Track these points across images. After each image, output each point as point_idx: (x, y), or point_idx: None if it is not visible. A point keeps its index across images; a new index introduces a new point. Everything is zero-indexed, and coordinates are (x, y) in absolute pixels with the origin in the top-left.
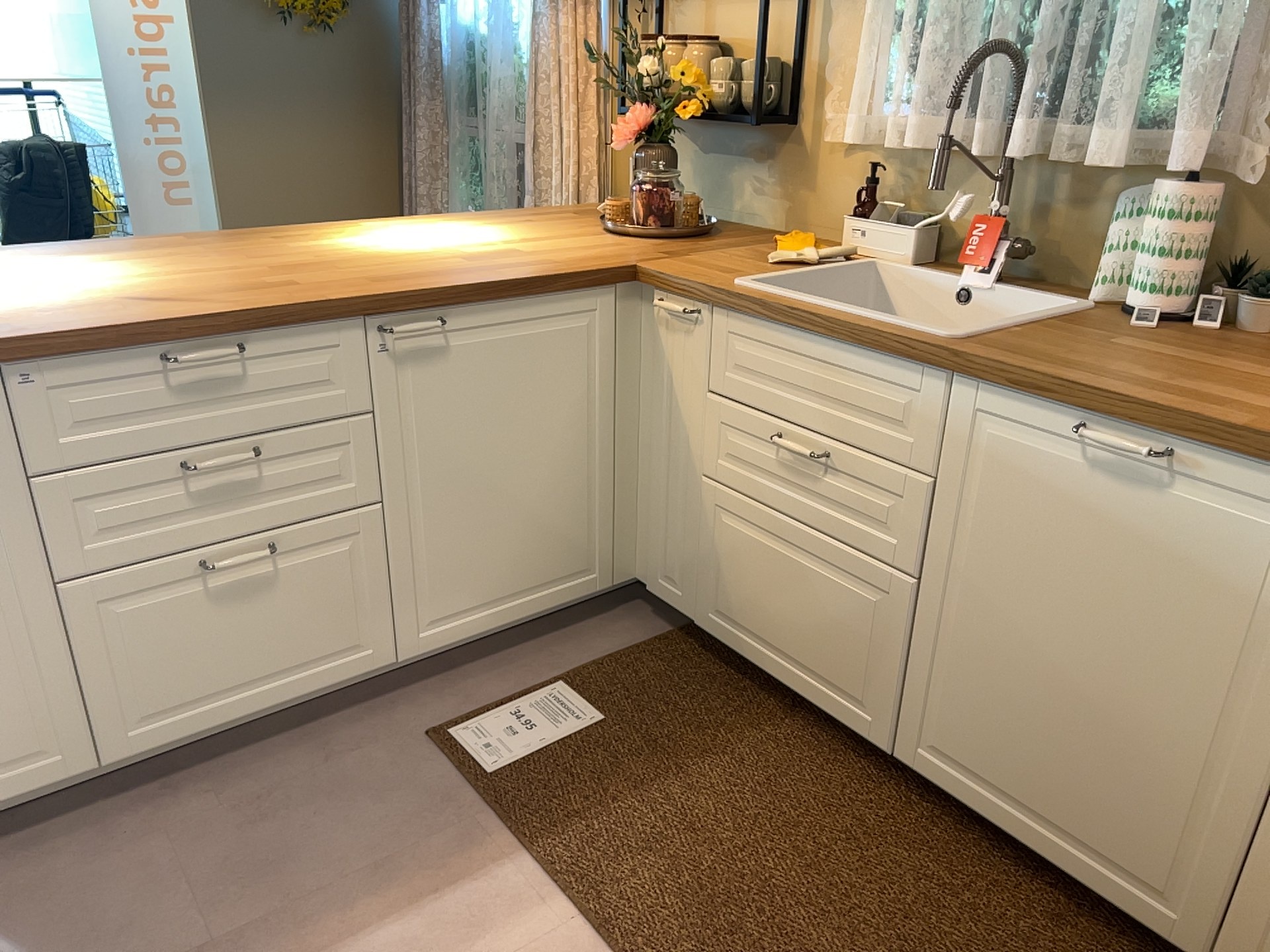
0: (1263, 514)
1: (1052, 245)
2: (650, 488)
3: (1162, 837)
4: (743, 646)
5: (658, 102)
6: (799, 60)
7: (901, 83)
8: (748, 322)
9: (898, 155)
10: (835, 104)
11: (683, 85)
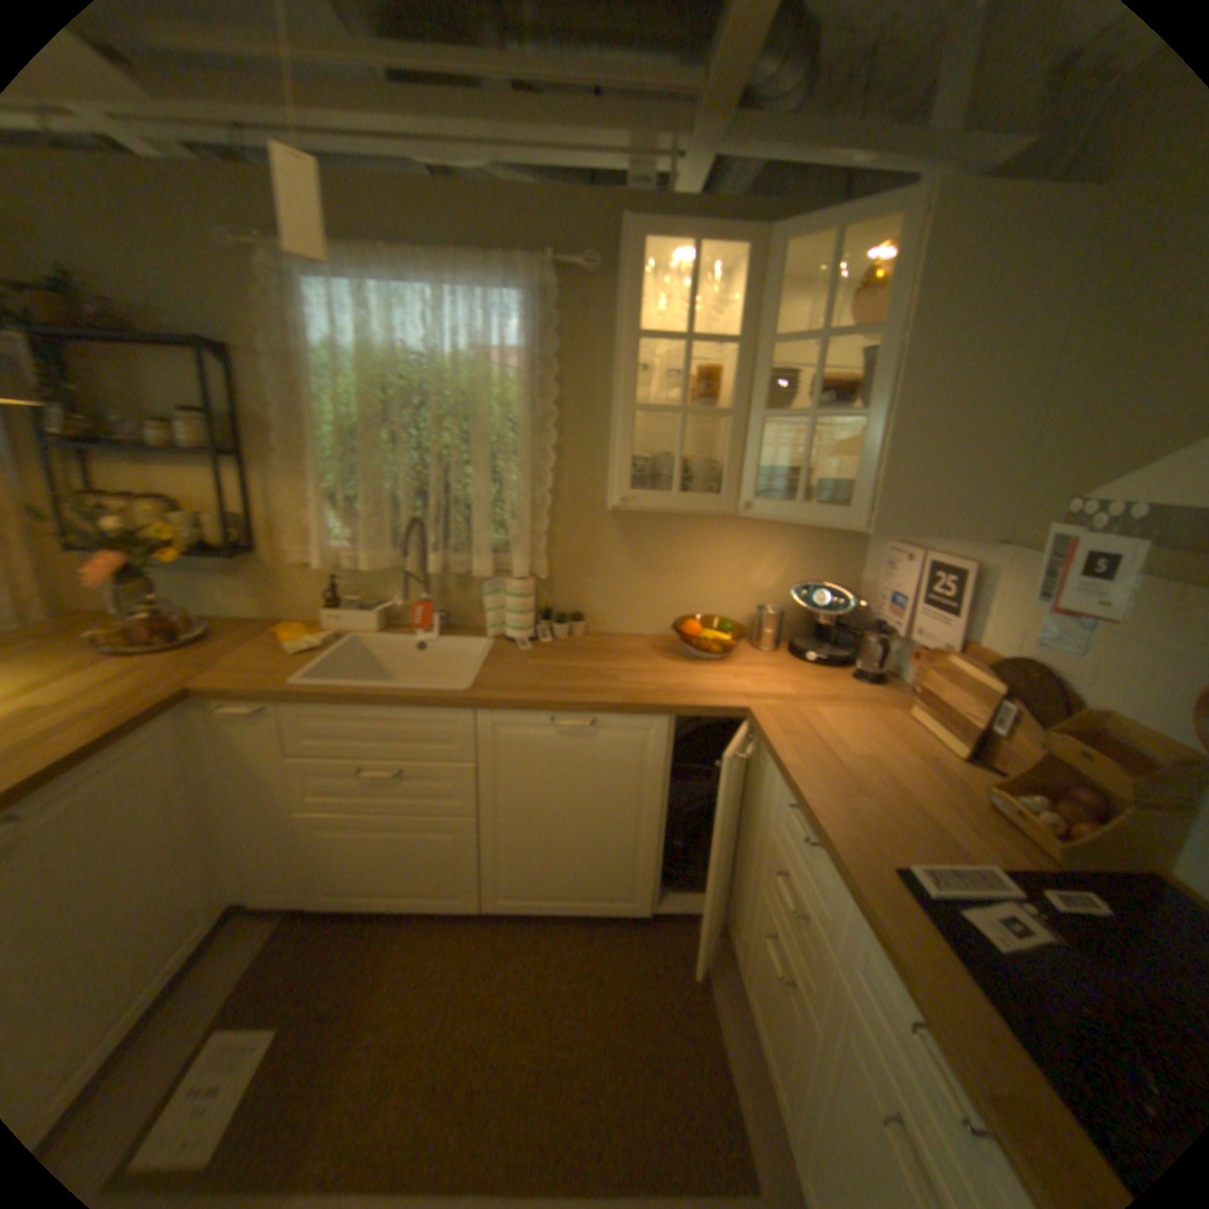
0: (633, 734)
1: (454, 608)
2: (228, 840)
3: (623, 878)
4: (352, 908)
5: (125, 549)
6: (245, 511)
7: (336, 529)
8: (311, 709)
9: (343, 568)
10: (287, 540)
11: (149, 535)
